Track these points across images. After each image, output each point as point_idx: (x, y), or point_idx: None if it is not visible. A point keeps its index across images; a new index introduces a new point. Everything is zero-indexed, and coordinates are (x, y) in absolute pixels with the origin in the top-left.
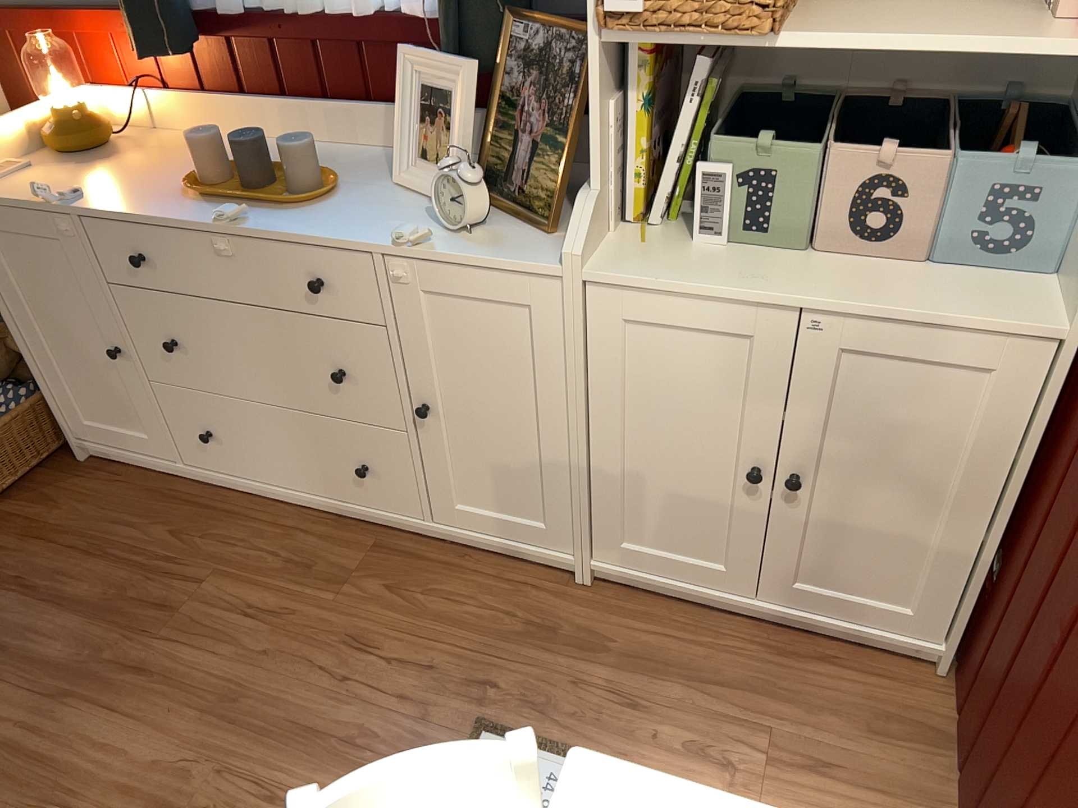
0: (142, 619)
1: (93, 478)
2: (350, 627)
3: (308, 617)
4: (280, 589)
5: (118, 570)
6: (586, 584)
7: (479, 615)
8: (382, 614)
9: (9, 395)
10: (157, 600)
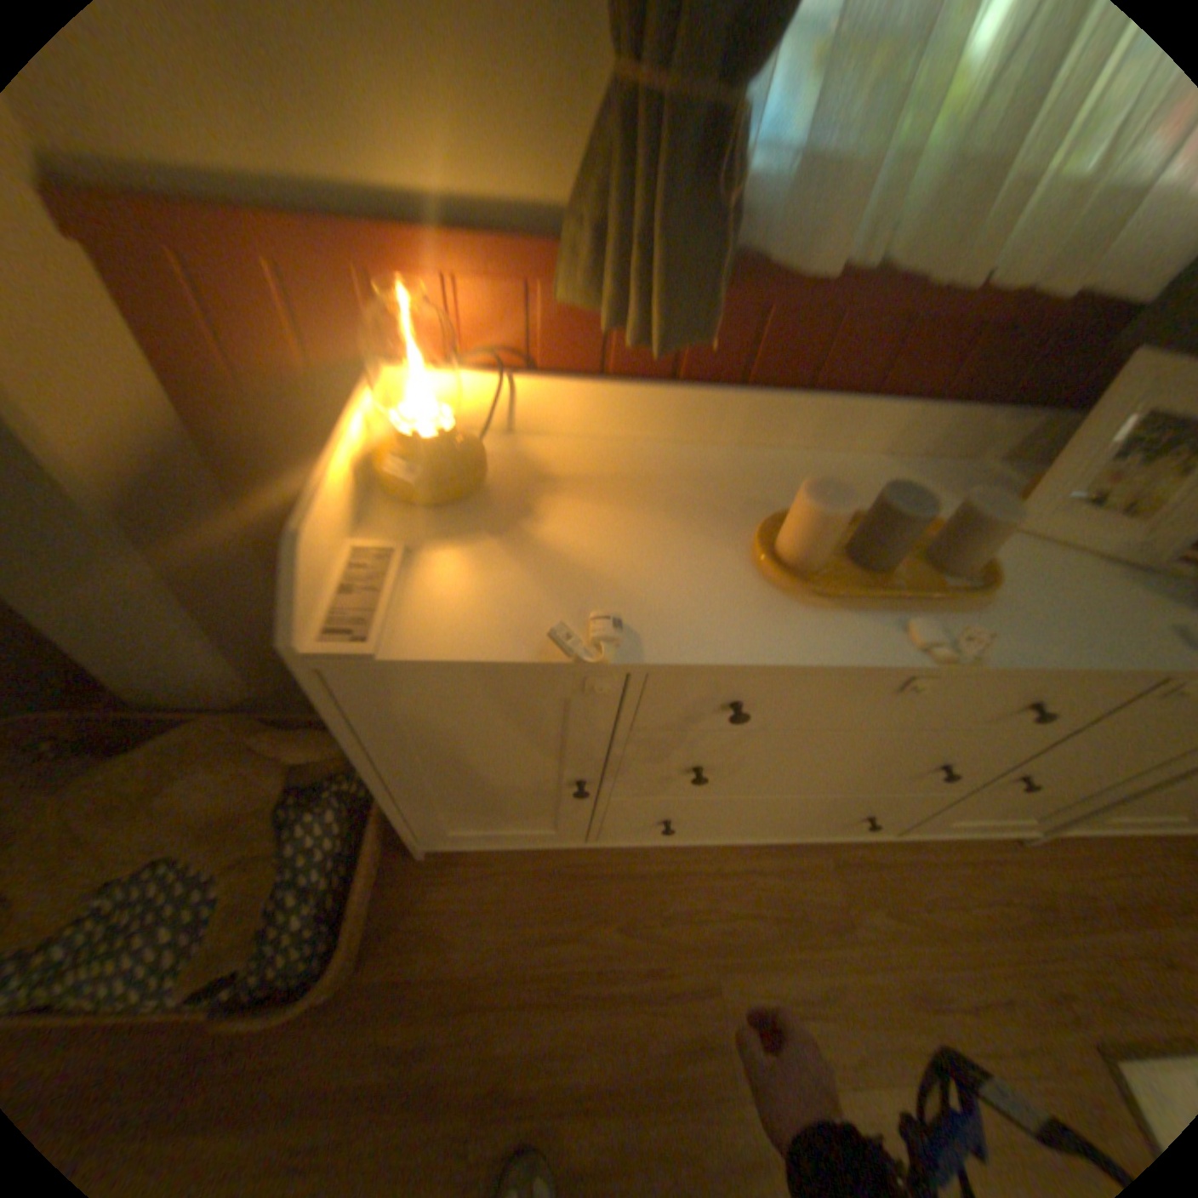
0: (697, 1096)
1: (446, 889)
2: (909, 994)
3: (861, 1000)
4: (804, 973)
5: (604, 1030)
6: (1033, 847)
7: (993, 923)
8: (919, 960)
9: (299, 840)
10: (691, 1057)
